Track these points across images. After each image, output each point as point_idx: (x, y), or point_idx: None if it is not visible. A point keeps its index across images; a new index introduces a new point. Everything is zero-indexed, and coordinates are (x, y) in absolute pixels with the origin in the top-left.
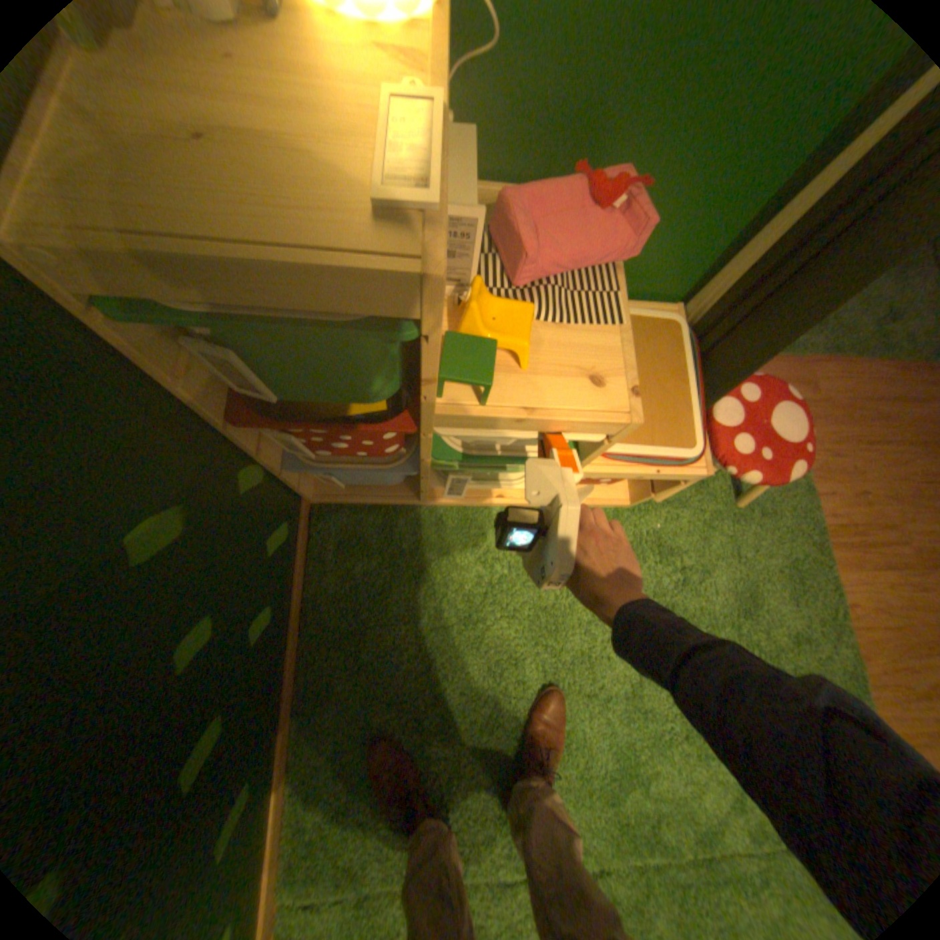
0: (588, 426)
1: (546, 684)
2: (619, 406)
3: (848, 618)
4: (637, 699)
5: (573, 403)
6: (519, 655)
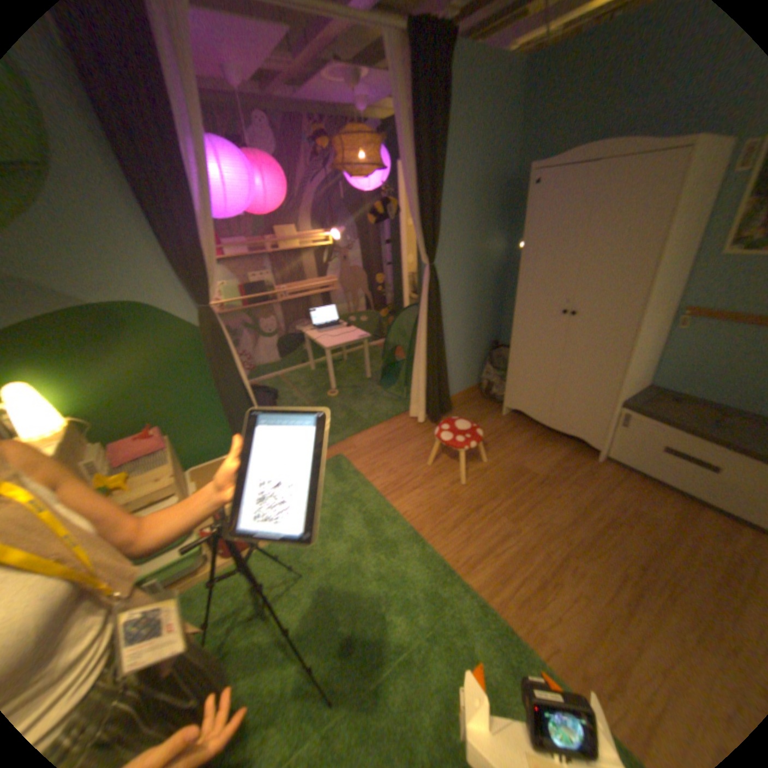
0: (158, 496)
1: (246, 657)
2: (164, 484)
3: (403, 519)
4: (304, 627)
5: (145, 492)
6: (225, 652)
